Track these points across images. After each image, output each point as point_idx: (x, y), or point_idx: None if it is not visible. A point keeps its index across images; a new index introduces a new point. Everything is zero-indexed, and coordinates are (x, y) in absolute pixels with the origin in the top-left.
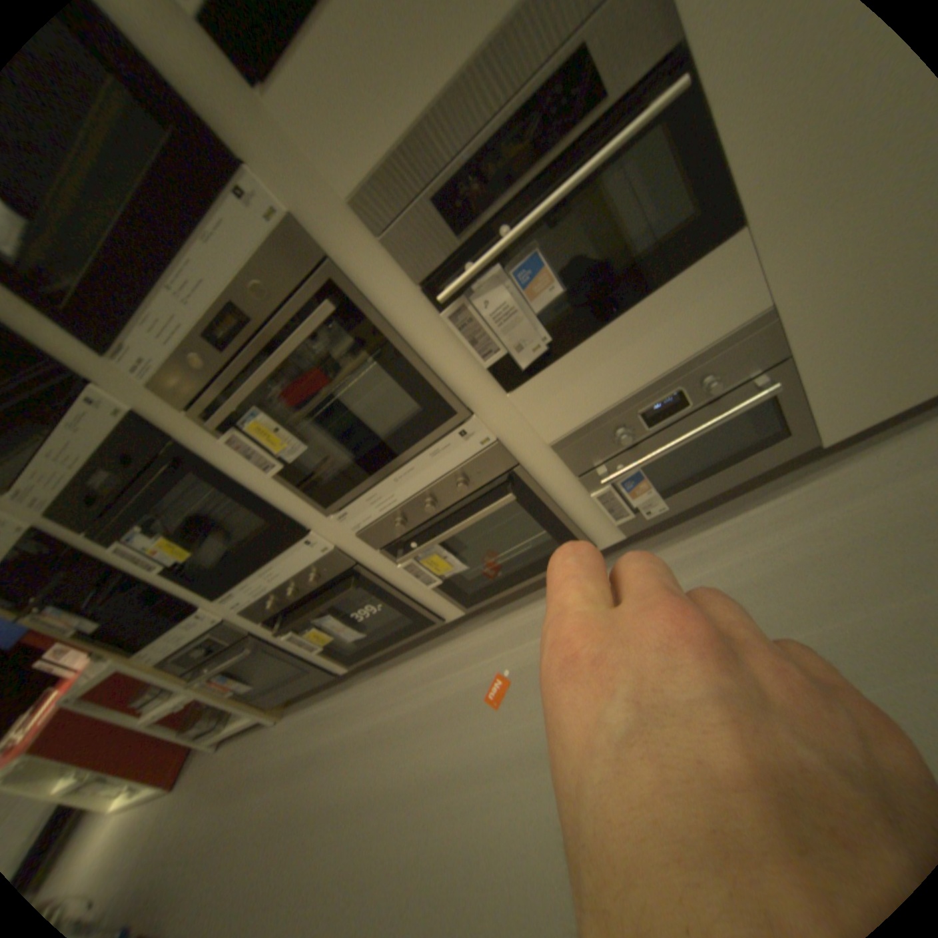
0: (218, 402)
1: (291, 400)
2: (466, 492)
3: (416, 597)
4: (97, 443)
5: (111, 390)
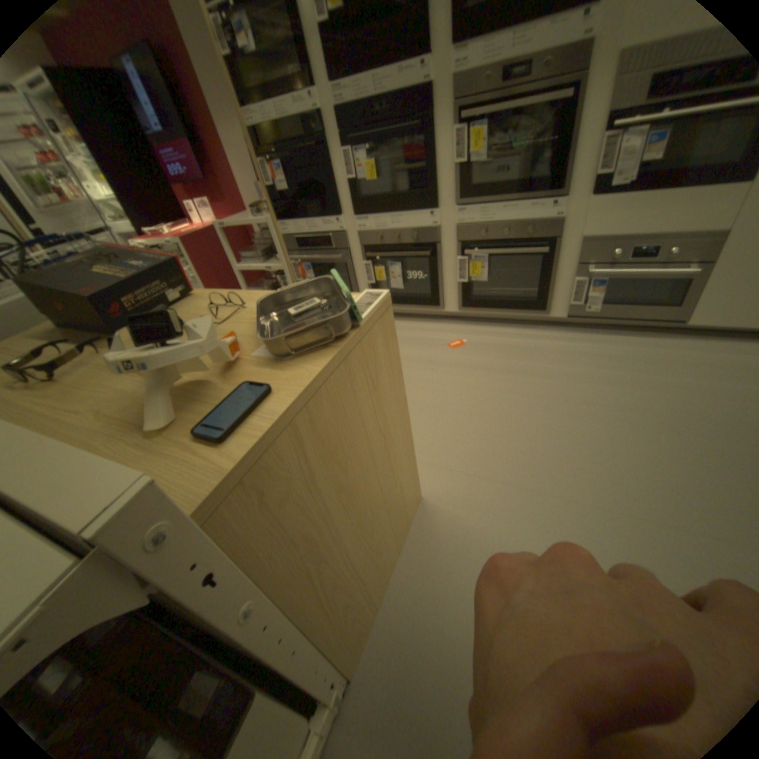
0: (475, 102)
1: (500, 126)
2: (528, 233)
3: (445, 282)
4: (402, 82)
5: (436, 60)
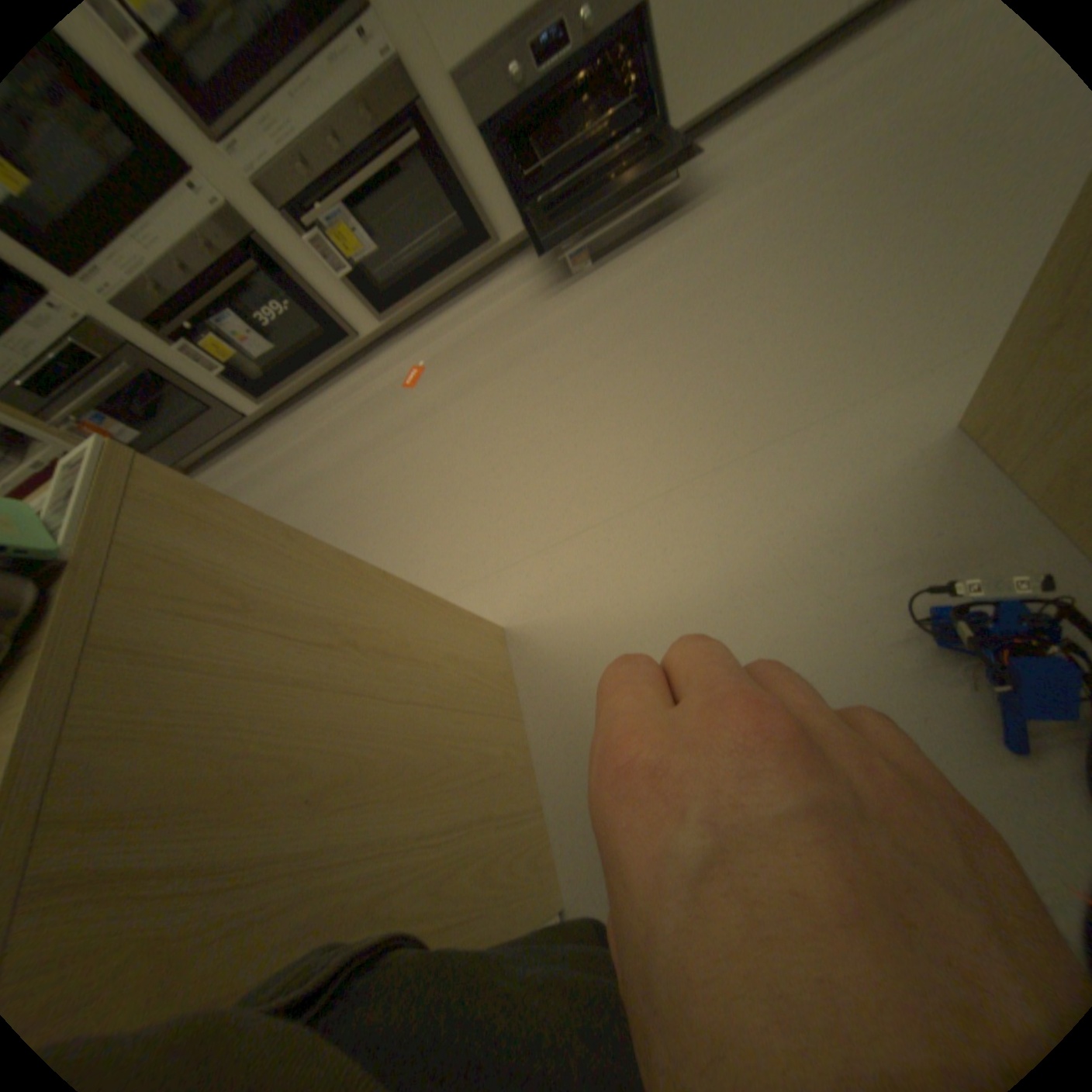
0: None
1: None
2: (368, 124)
3: (325, 295)
4: None
5: None
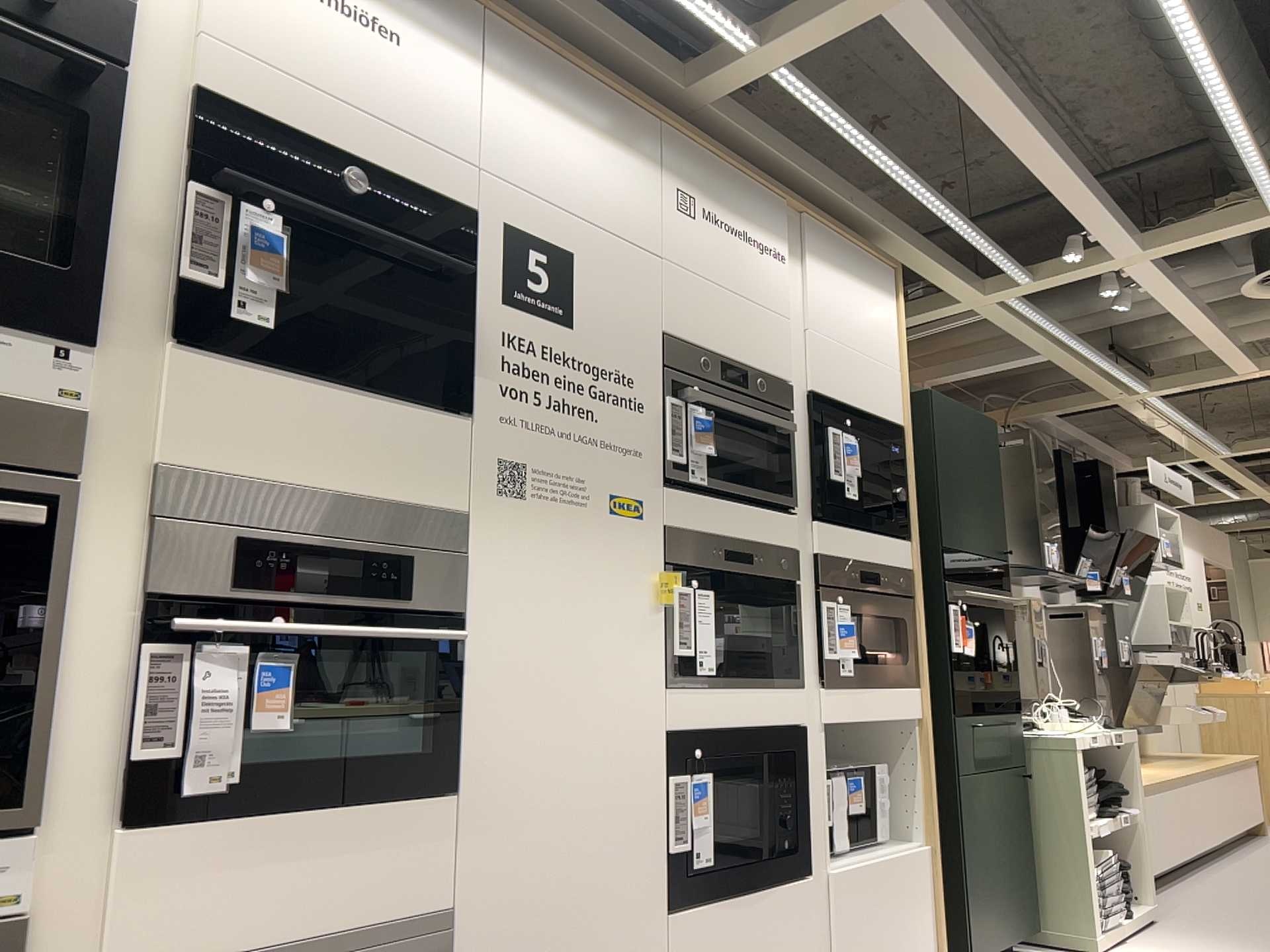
0: None
1: None
2: None
3: None
4: None
5: None
